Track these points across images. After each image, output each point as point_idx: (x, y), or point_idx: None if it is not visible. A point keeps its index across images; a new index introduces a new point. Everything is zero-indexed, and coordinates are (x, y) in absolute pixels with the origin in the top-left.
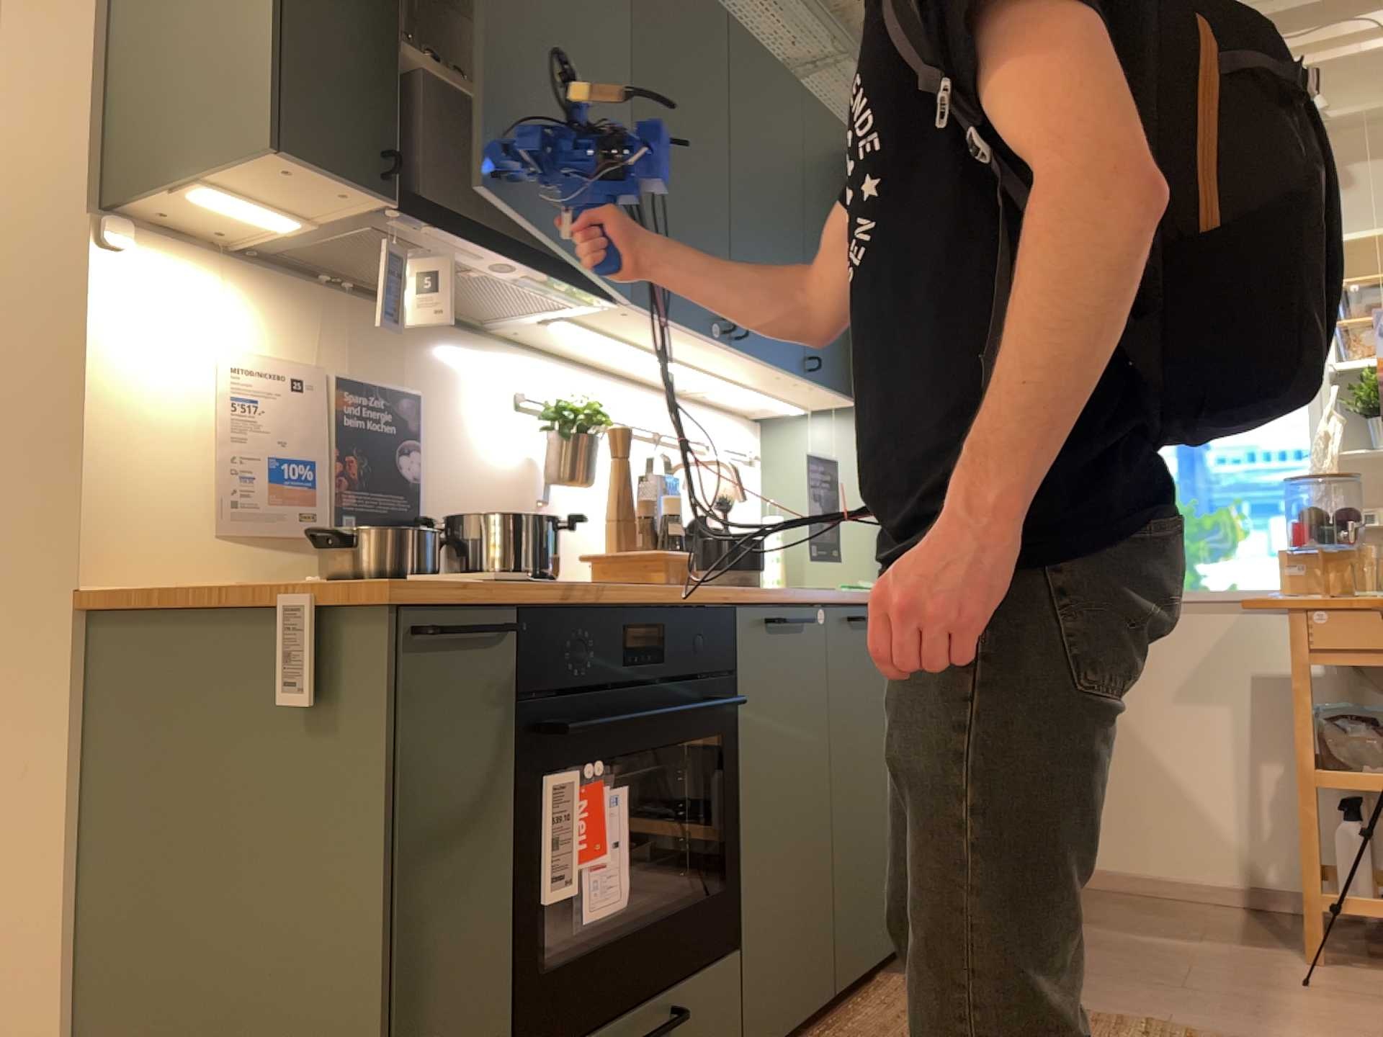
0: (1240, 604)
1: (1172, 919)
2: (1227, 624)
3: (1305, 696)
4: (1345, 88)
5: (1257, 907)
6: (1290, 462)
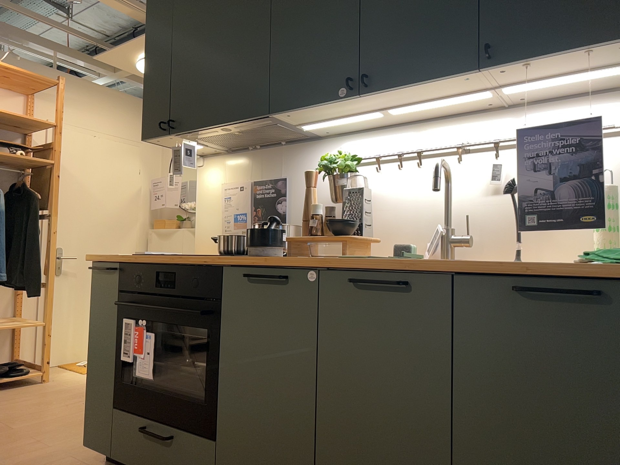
0: None
1: None
2: None
3: None
4: None
5: None
6: None
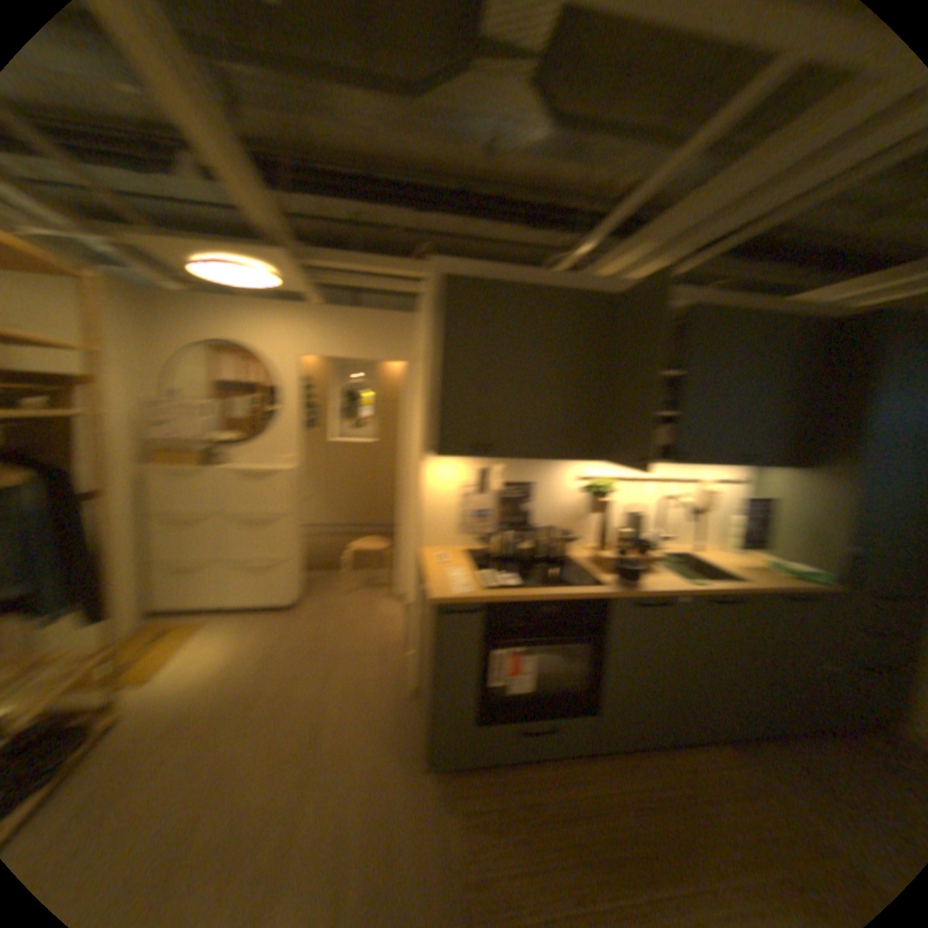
0: None
1: None
2: None
3: None
4: None
5: None
6: None
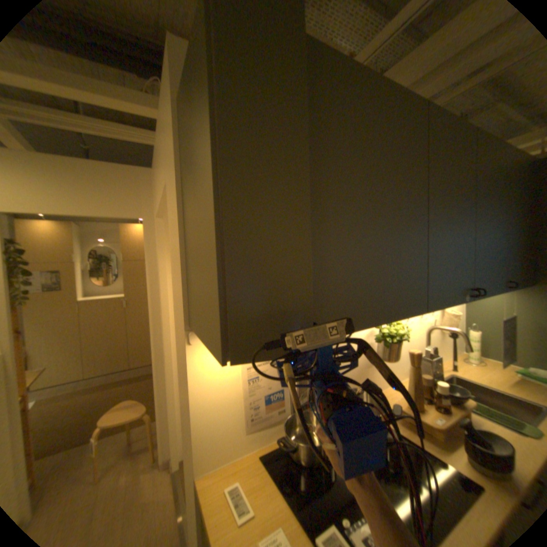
0: None
1: None
2: None
3: None
4: None
5: None
6: None
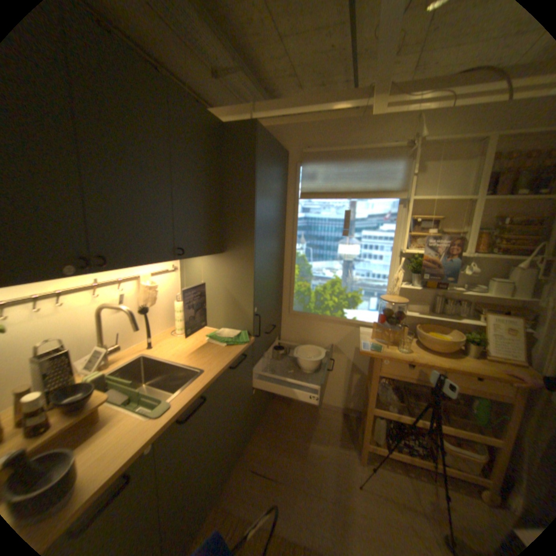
0: (355, 324)
1: (319, 427)
2: (350, 330)
3: (375, 387)
4: (433, 124)
5: (345, 415)
6: (381, 279)
